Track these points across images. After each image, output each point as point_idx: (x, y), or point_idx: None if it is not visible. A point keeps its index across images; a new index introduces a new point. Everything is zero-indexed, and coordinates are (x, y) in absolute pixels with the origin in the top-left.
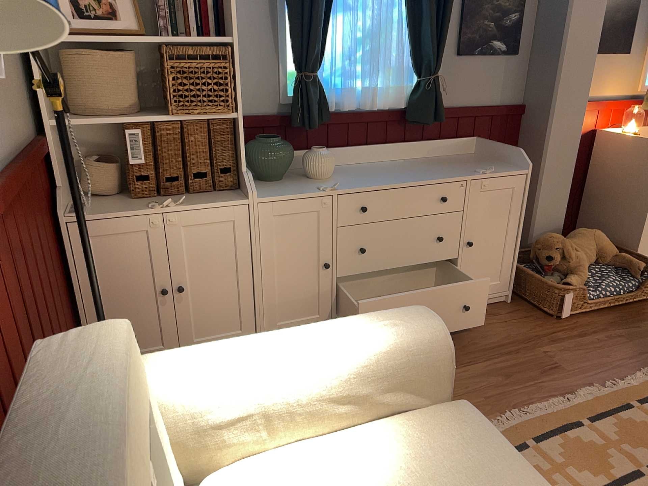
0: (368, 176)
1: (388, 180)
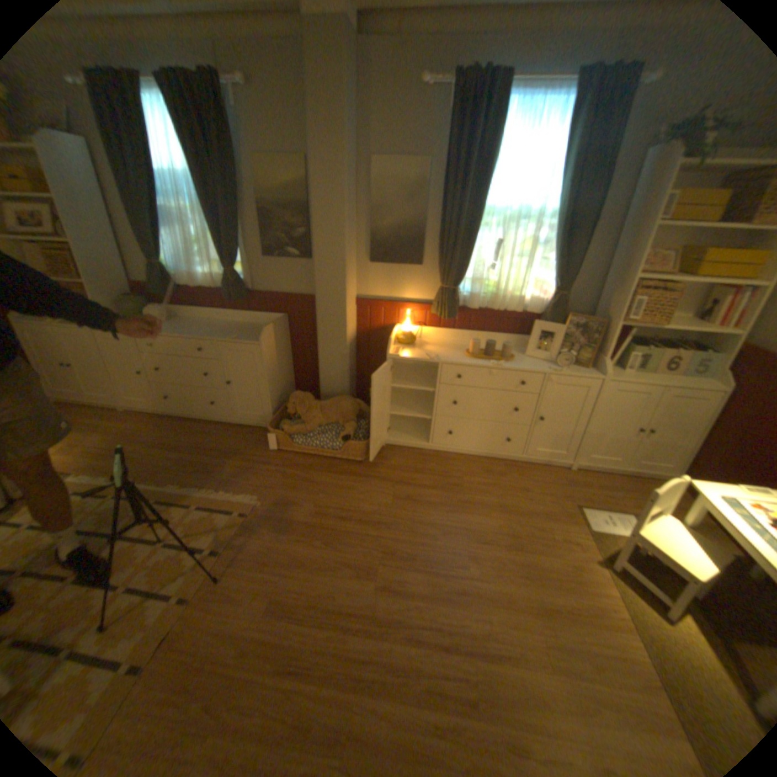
0: (173, 328)
1: (171, 332)
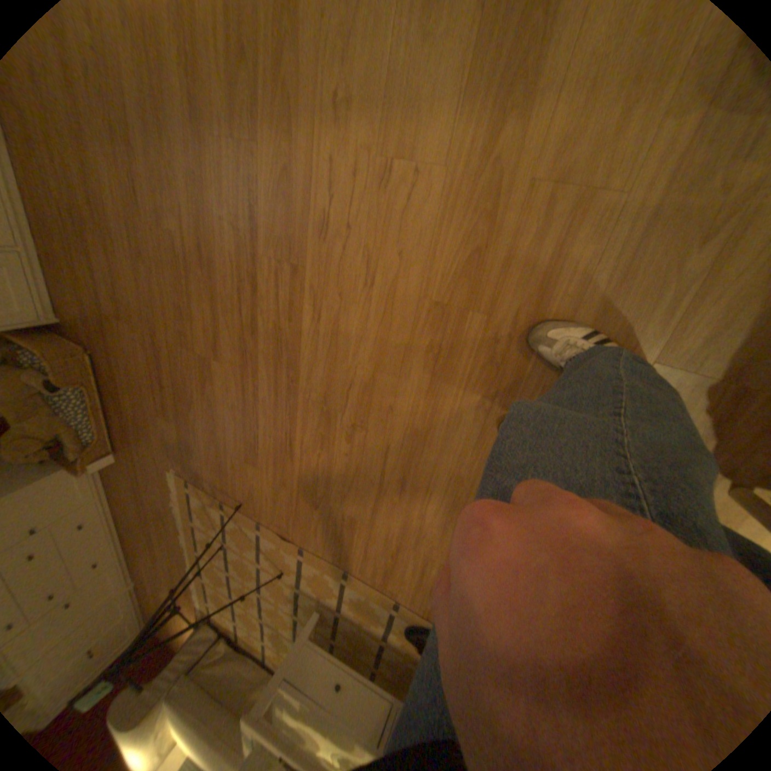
0: None
1: None
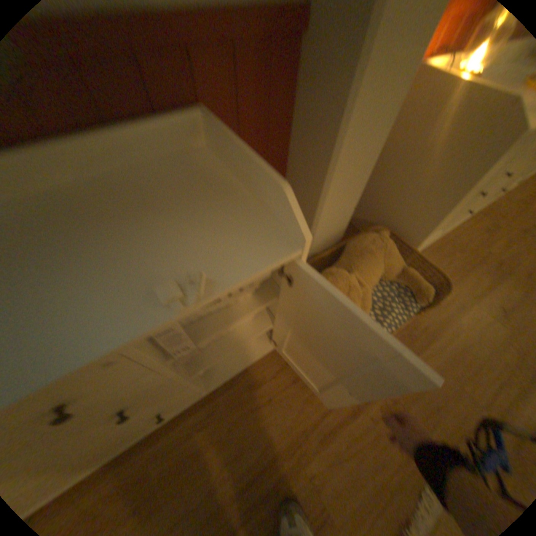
0: None
1: None
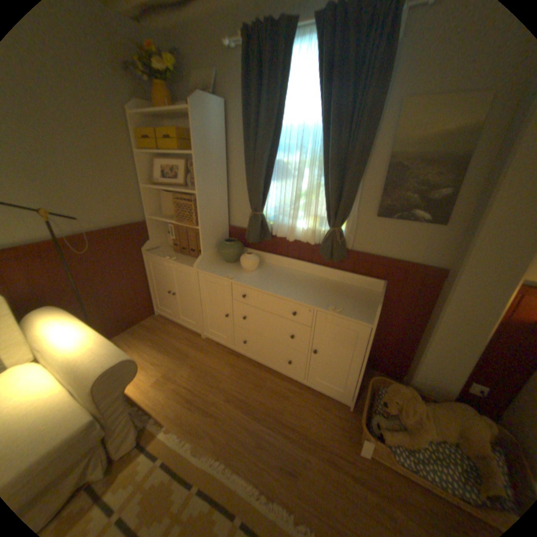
0: (267, 279)
1: (267, 286)
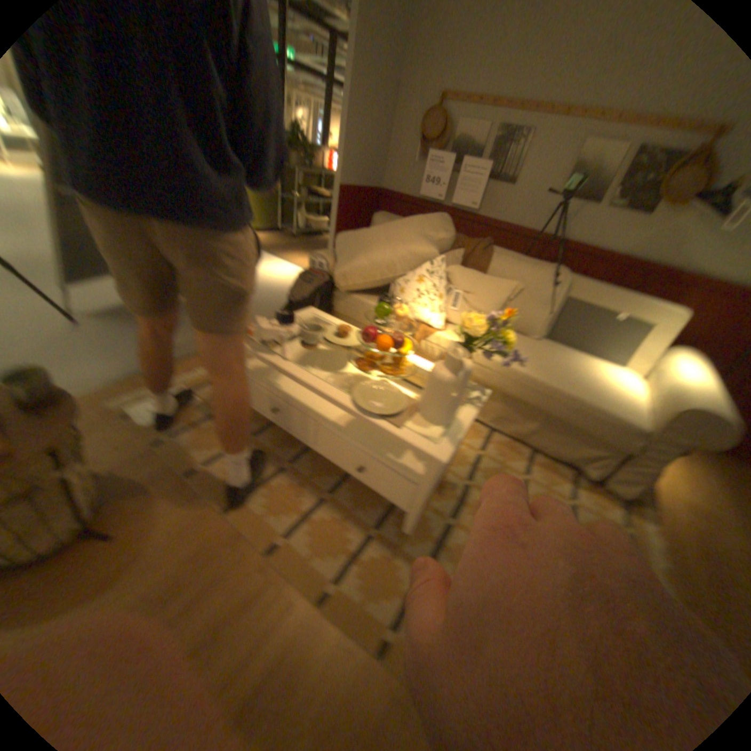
0: None
1: None
